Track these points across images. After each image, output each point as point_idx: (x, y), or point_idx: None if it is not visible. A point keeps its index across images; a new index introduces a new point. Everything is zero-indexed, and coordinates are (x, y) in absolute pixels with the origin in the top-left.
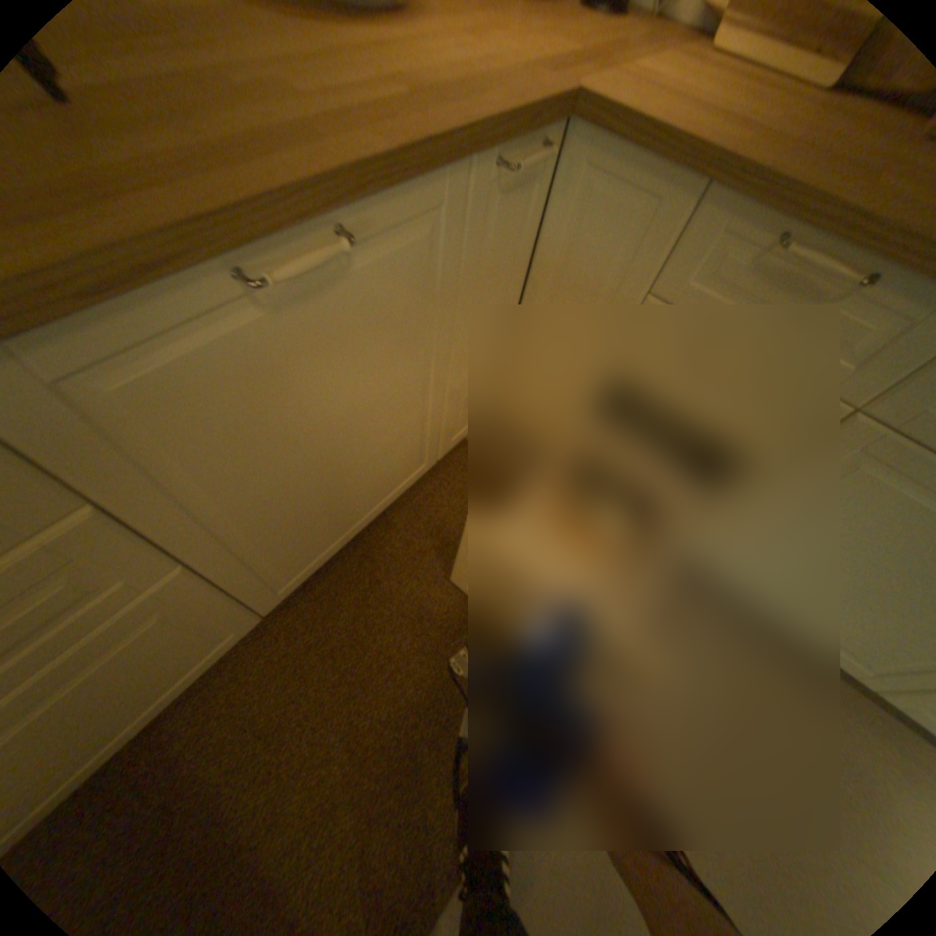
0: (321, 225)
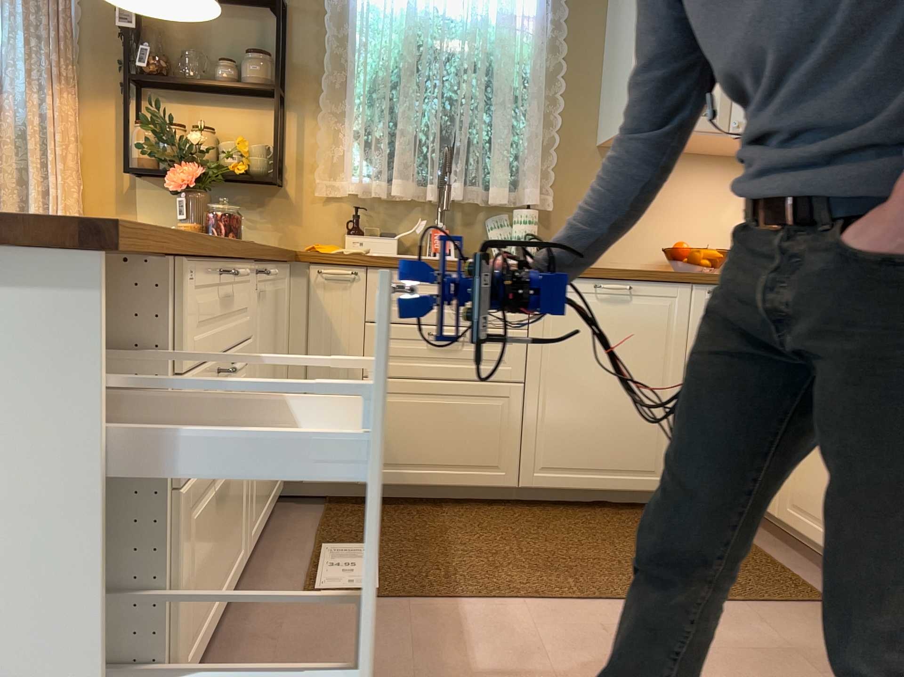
0: (624, 283)
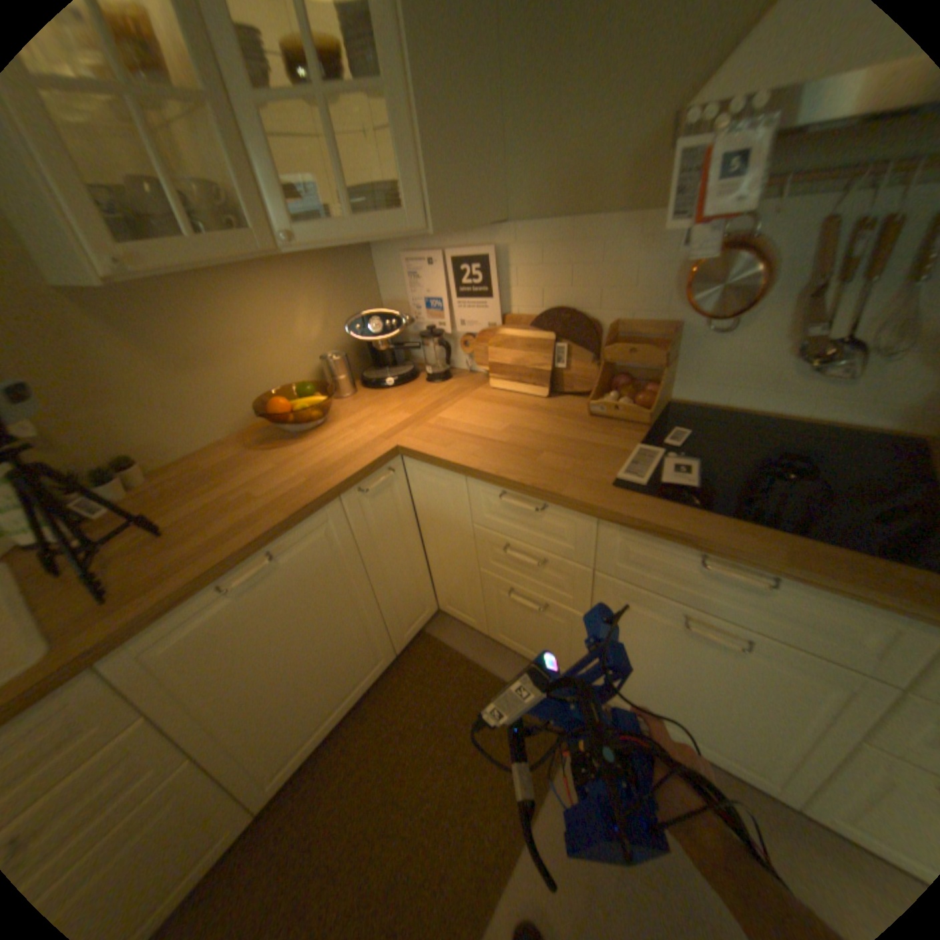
0: (256, 555)
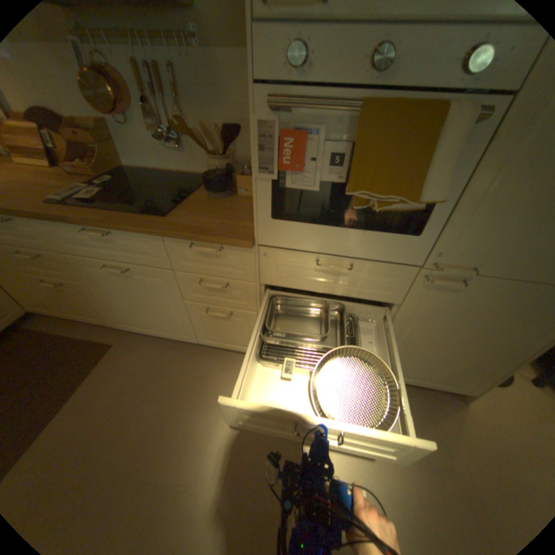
0: None
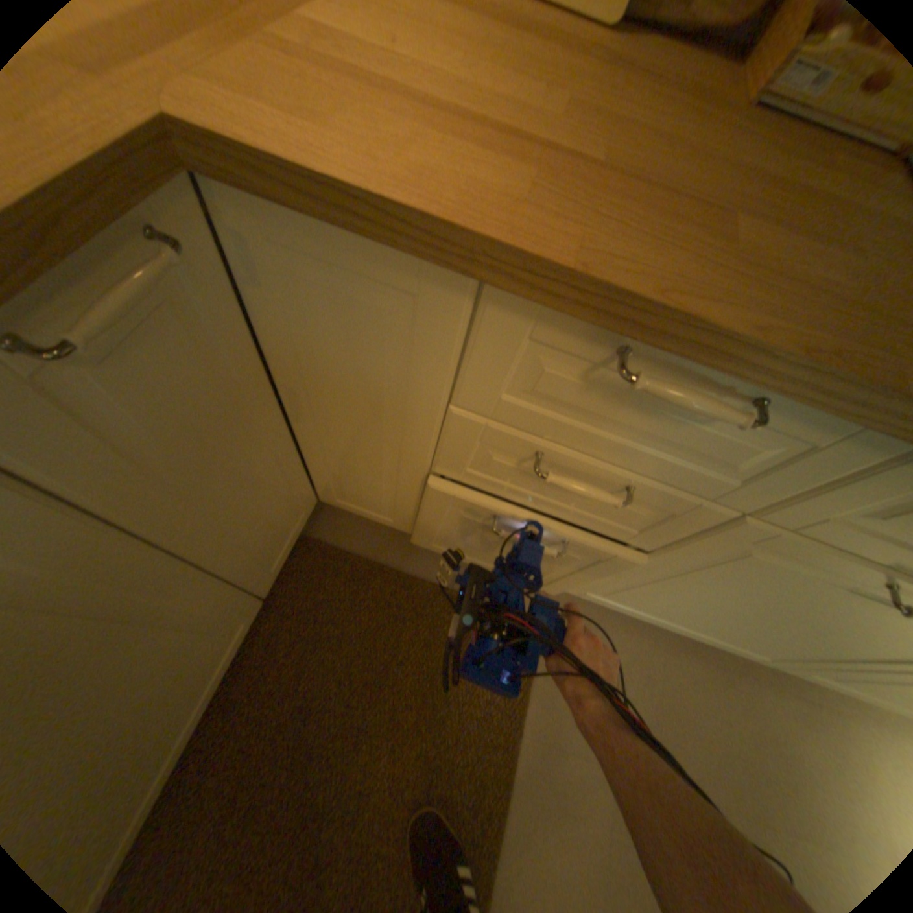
0: None
